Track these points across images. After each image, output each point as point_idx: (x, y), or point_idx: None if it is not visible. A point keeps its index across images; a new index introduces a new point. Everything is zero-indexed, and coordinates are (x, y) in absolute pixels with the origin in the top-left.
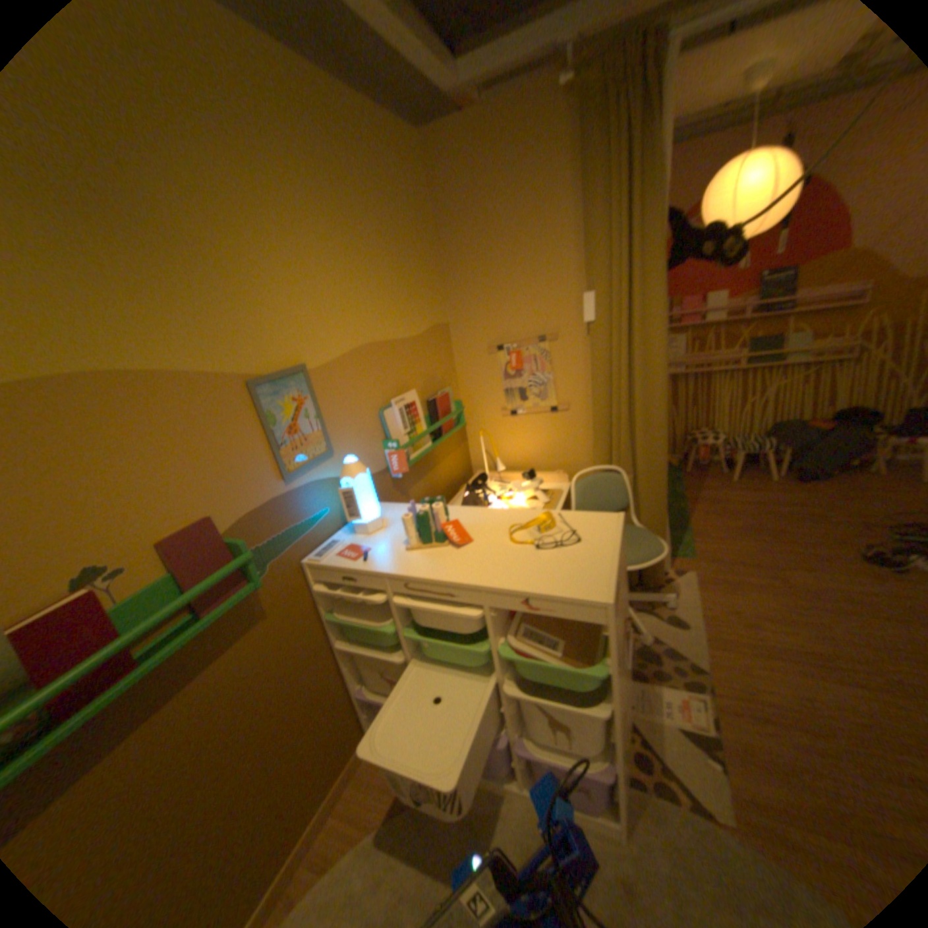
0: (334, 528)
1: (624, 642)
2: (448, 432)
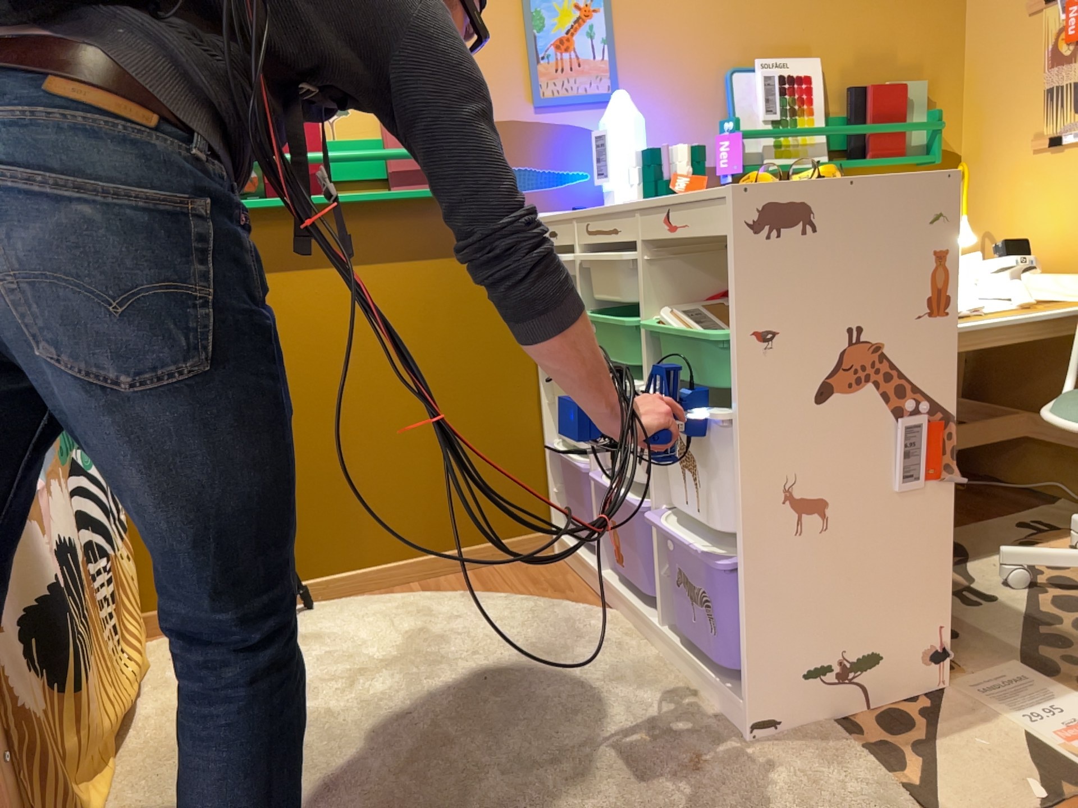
0: (588, 205)
1: (829, 367)
2: (880, 158)
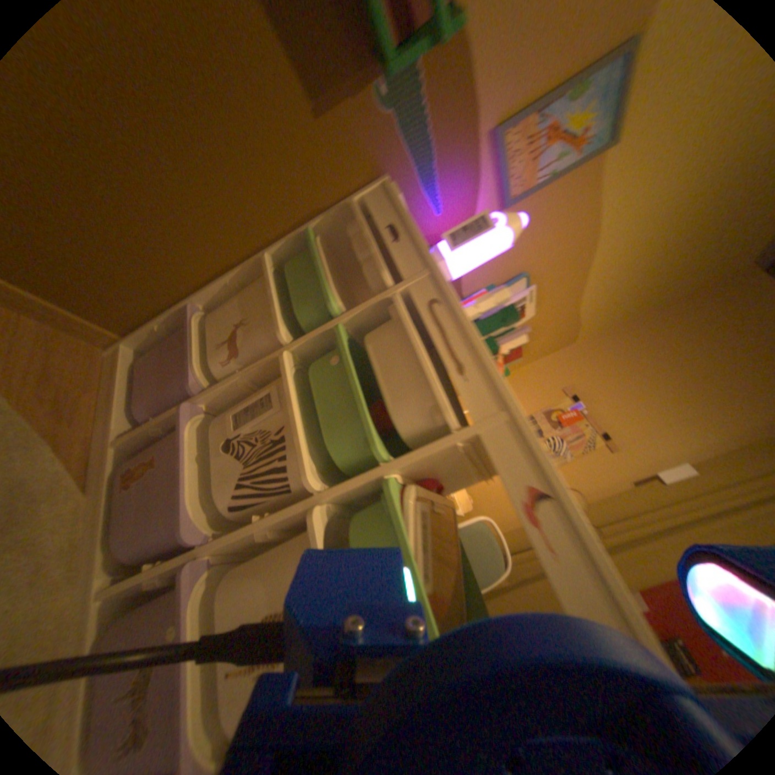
0: None
1: None
2: None
